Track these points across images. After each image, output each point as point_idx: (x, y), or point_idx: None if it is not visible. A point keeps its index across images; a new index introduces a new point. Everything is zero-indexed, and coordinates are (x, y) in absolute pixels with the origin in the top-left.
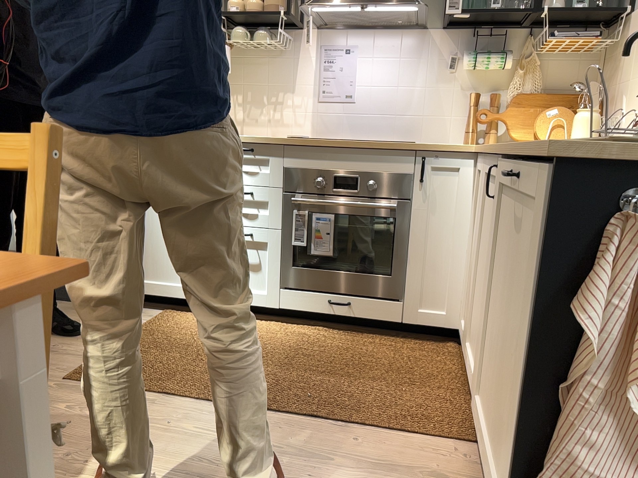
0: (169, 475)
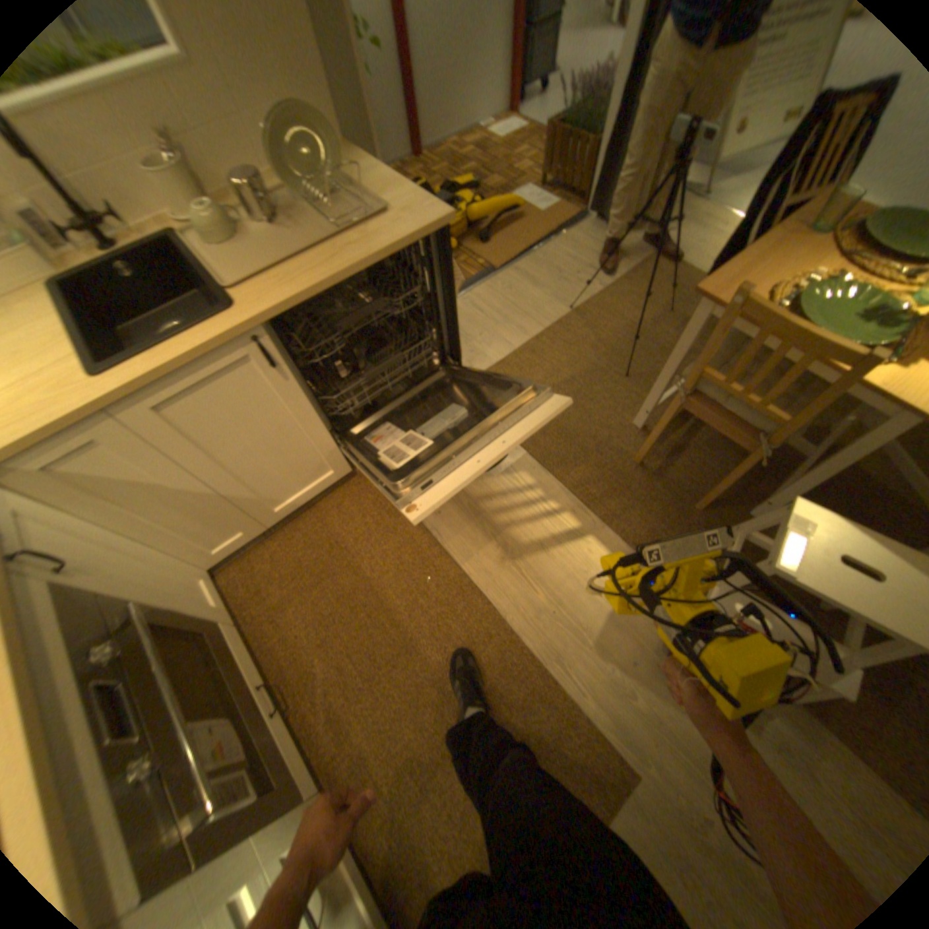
0: (570, 558)
